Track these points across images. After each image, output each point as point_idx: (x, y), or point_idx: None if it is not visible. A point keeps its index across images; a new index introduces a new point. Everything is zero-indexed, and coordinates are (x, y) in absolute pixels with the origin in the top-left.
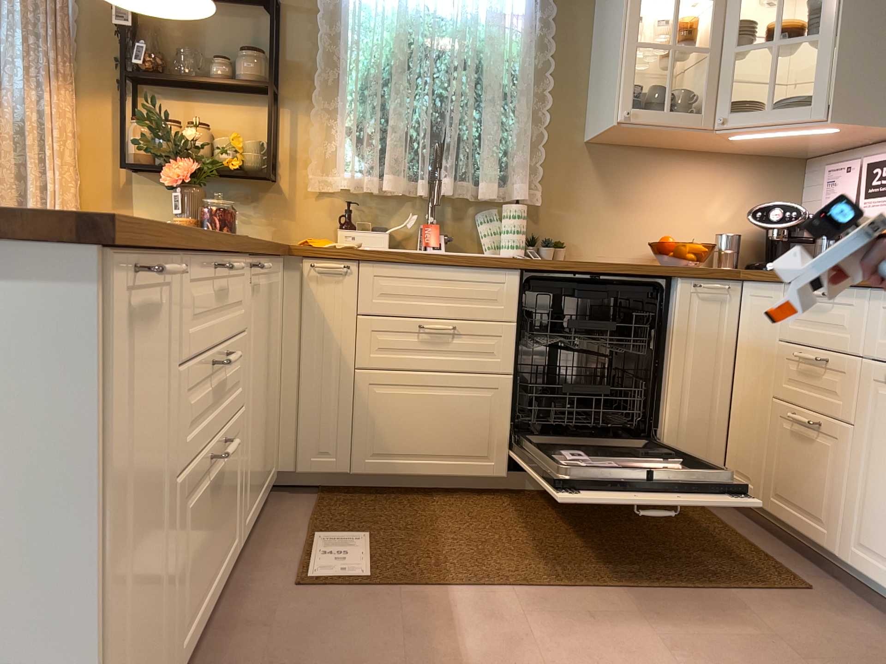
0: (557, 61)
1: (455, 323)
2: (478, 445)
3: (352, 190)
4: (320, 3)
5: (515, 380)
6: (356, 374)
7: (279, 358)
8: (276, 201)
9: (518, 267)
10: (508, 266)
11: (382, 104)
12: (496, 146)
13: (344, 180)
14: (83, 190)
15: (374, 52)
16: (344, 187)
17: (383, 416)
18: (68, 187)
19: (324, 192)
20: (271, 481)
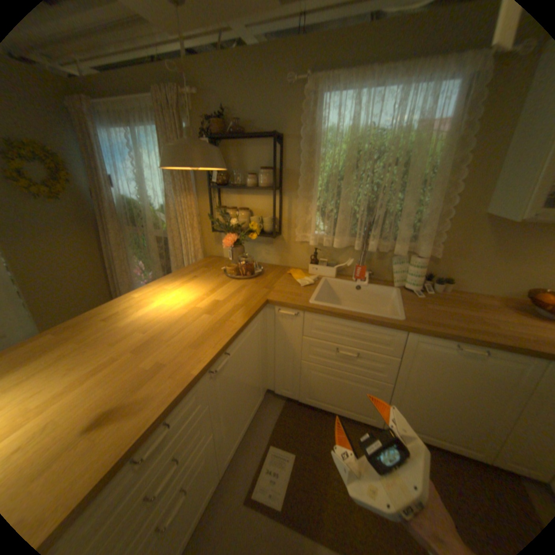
0: (475, 151)
1: (359, 352)
2: (366, 410)
3: (318, 242)
4: (301, 133)
5: (395, 387)
6: (302, 362)
7: (265, 348)
8: (280, 244)
9: (406, 331)
10: (399, 329)
11: (338, 191)
12: (411, 221)
13: (311, 240)
14: (202, 236)
15: (333, 162)
16: (311, 244)
17: (315, 383)
18: (194, 238)
19: (303, 241)
20: (257, 407)
